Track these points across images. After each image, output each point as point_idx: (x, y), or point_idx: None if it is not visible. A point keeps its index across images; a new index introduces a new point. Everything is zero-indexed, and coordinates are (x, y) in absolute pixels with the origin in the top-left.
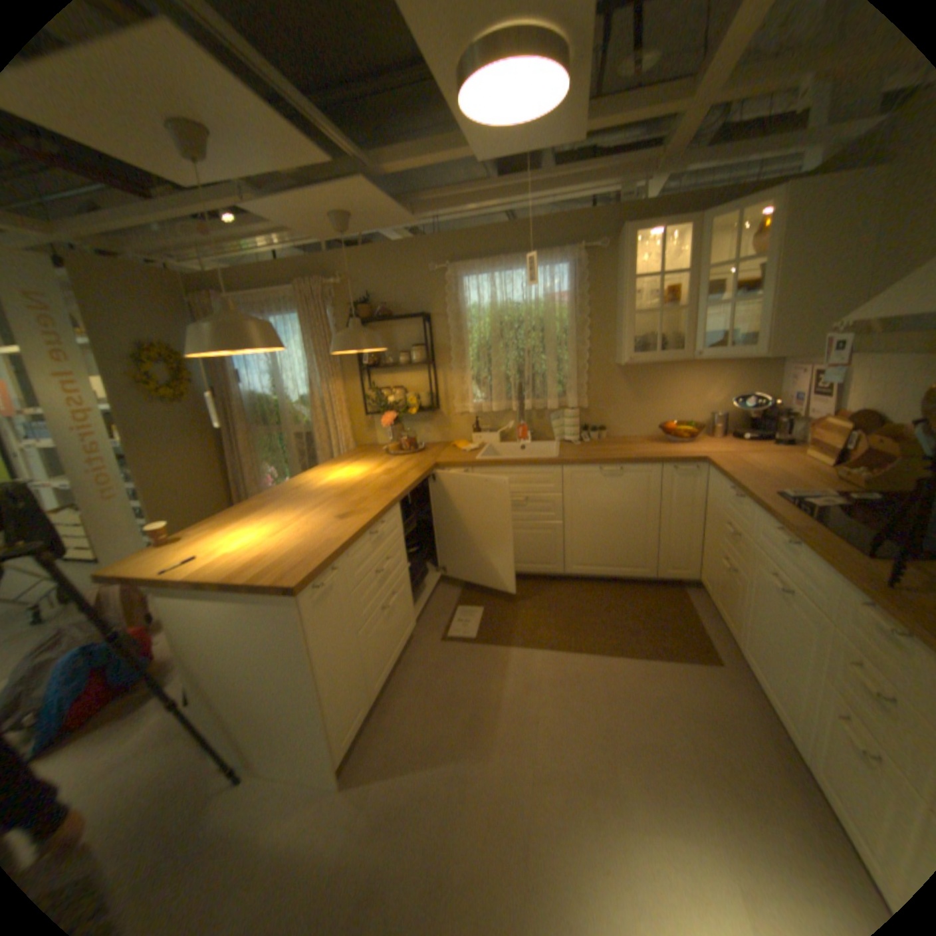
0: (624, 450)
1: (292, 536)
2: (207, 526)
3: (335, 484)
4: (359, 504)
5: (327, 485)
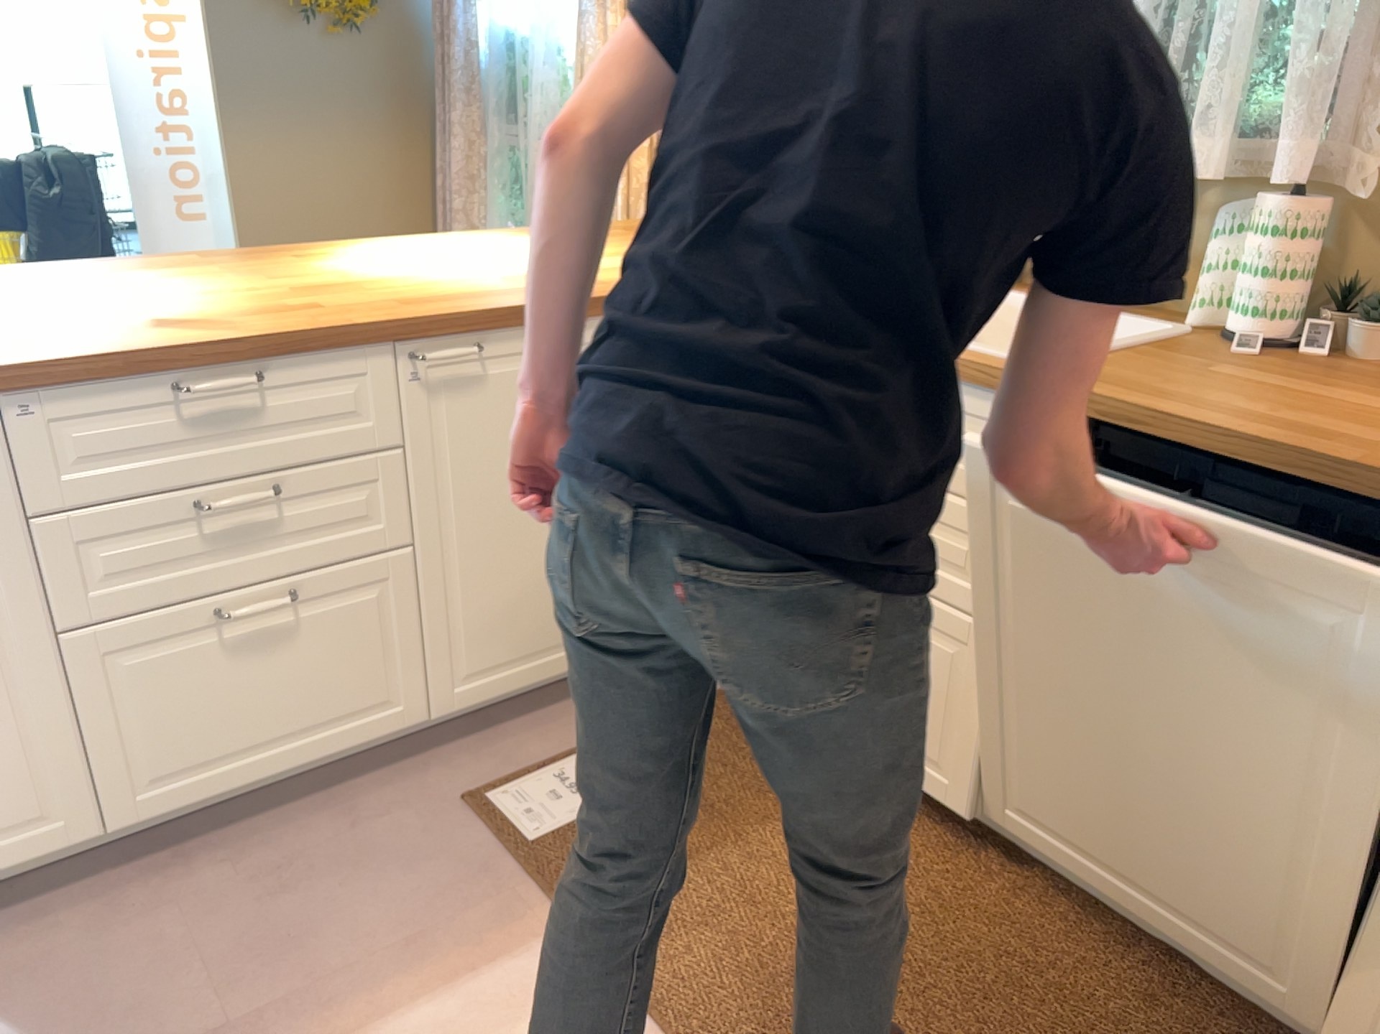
0: (1377, 426)
1: (0, 328)
2: (13, 273)
3: (374, 269)
4: (266, 314)
5: (360, 266)
